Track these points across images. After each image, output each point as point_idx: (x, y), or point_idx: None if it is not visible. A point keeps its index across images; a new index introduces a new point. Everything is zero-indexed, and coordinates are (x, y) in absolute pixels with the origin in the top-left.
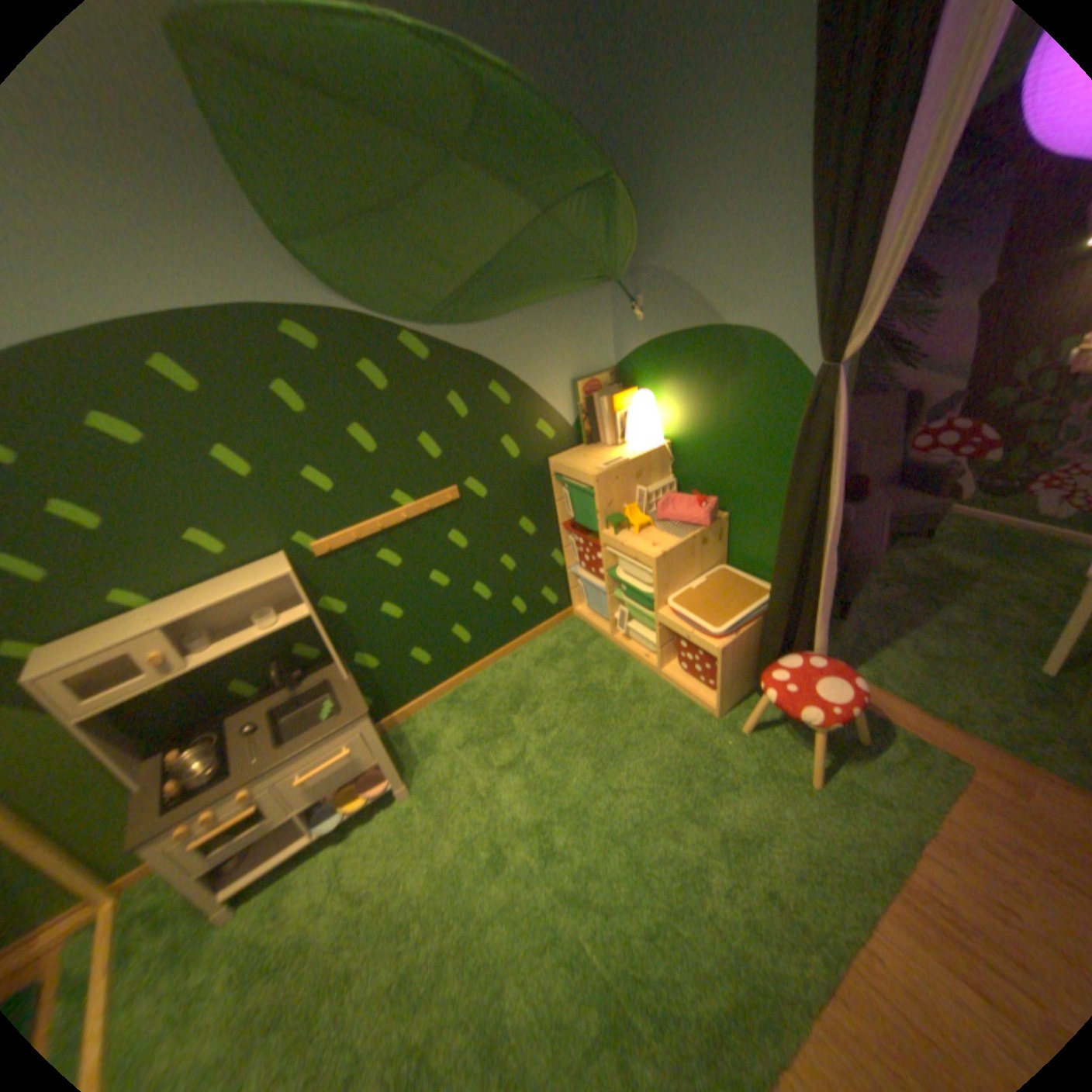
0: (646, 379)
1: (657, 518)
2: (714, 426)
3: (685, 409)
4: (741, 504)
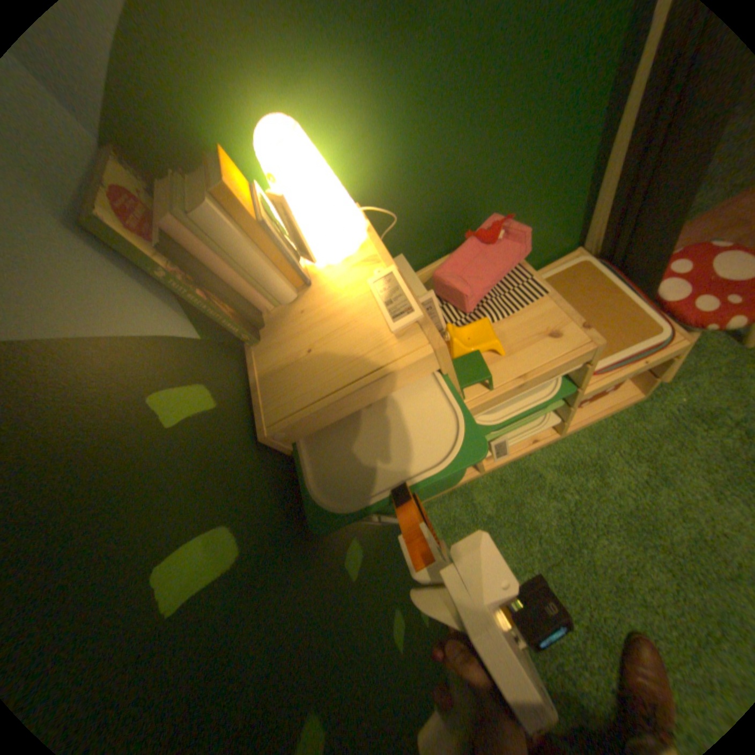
0: (218, 102)
1: (461, 311)
2: (432, 91)
3: (357, 102)
4: (503, 198)
